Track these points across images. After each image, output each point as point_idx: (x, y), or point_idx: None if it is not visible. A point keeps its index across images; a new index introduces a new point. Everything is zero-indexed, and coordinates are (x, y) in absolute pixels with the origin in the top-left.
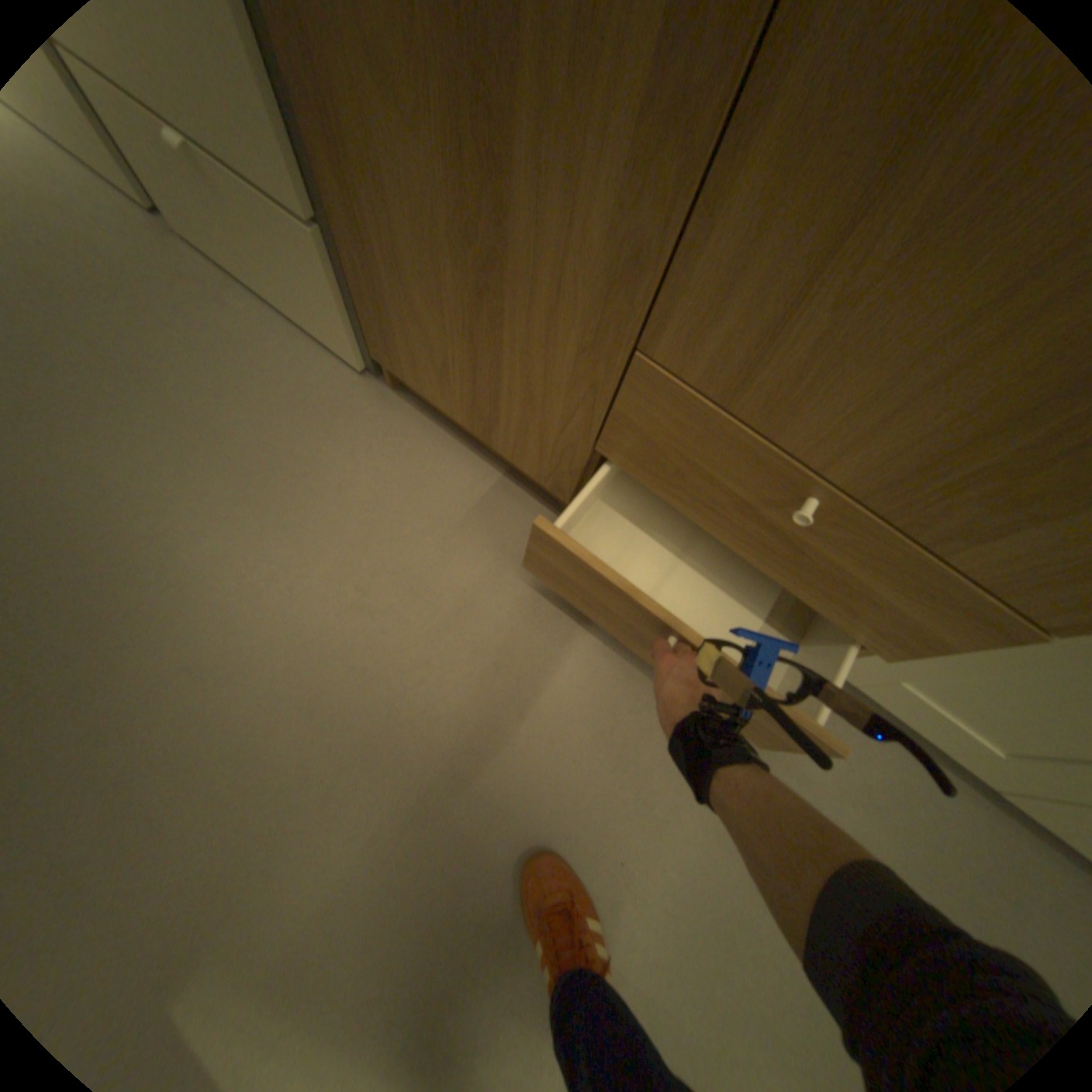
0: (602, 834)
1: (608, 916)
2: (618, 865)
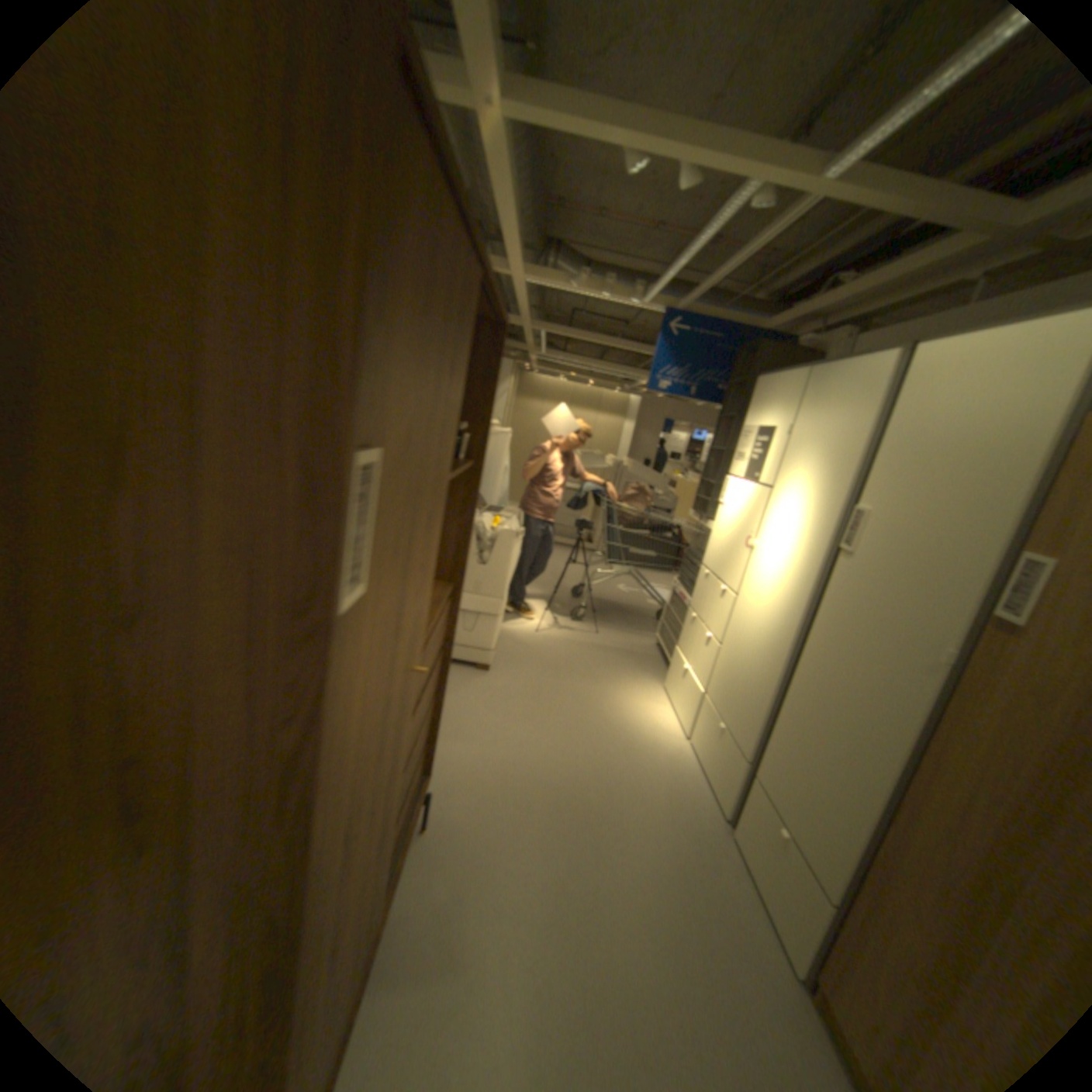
0: None
1: None
2: None
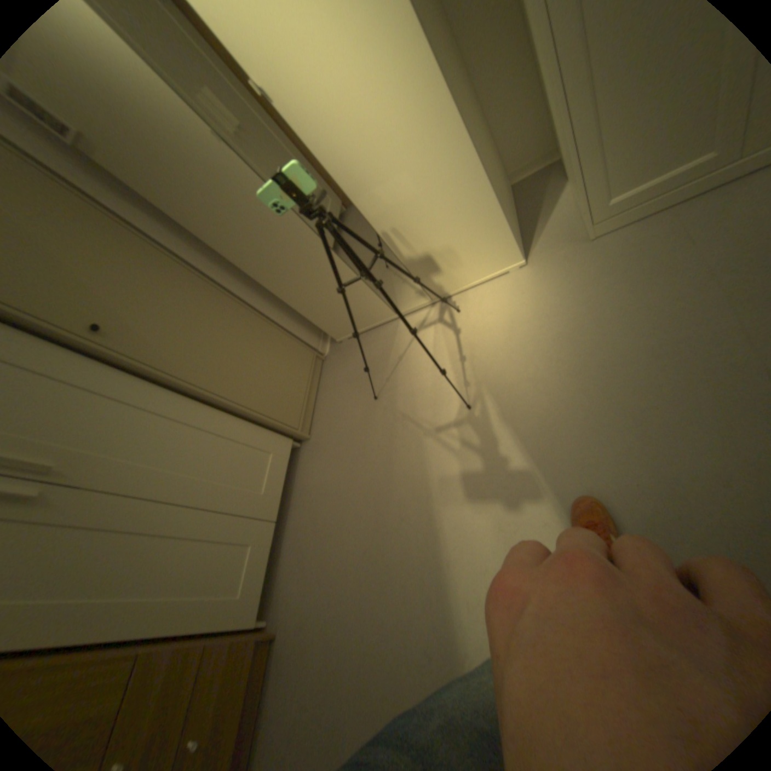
0: (354, 693)
1: (377, 670)
2: (360, 676)
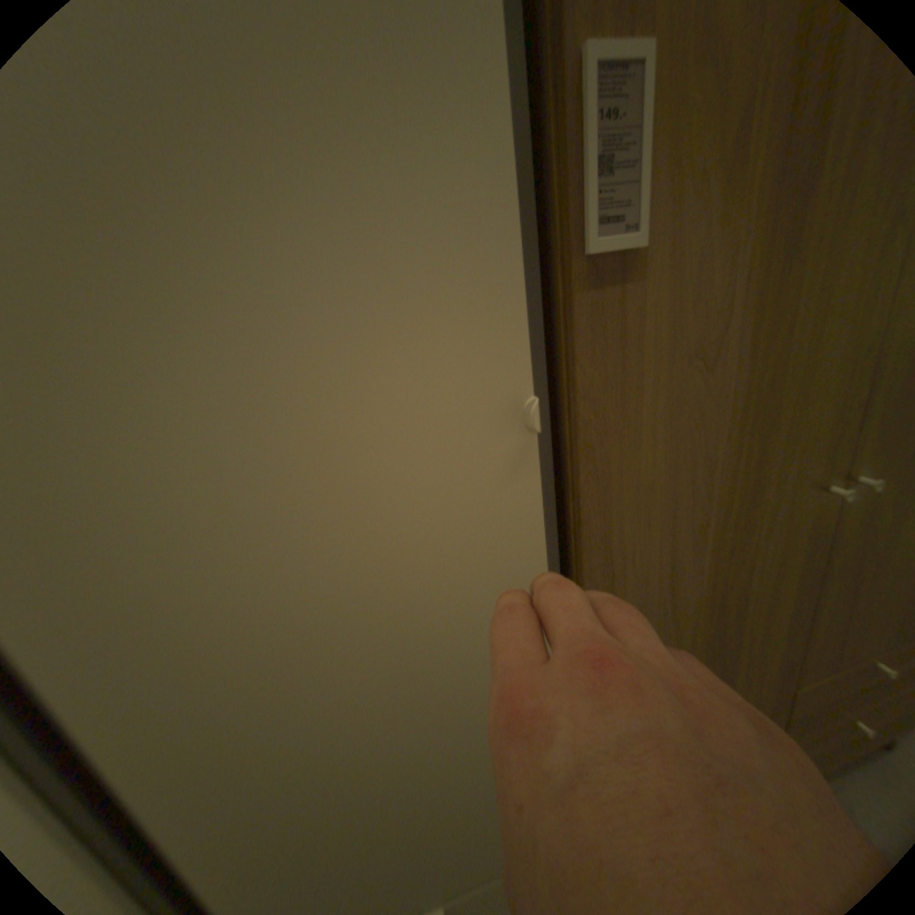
0: None
1: None
2: None
